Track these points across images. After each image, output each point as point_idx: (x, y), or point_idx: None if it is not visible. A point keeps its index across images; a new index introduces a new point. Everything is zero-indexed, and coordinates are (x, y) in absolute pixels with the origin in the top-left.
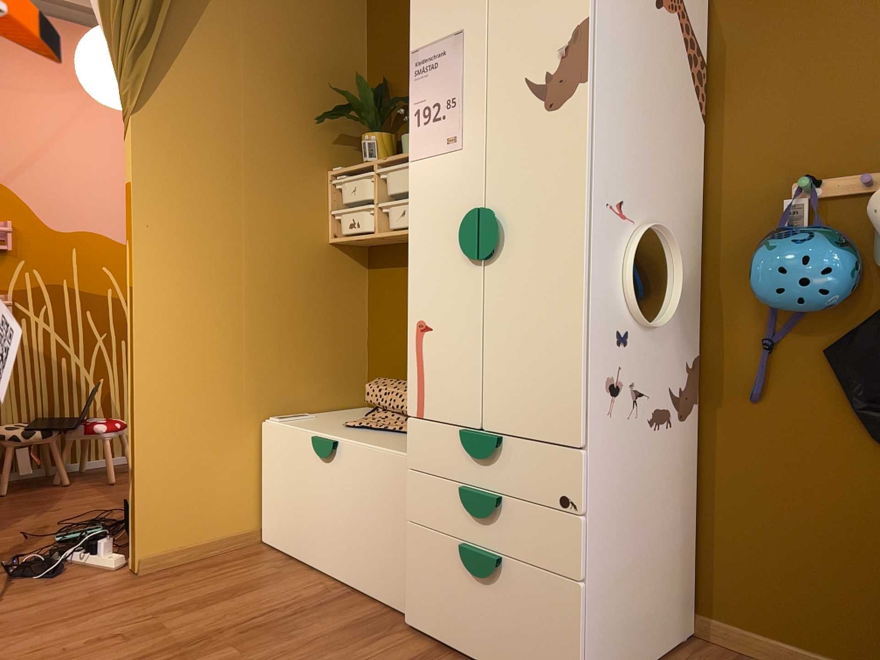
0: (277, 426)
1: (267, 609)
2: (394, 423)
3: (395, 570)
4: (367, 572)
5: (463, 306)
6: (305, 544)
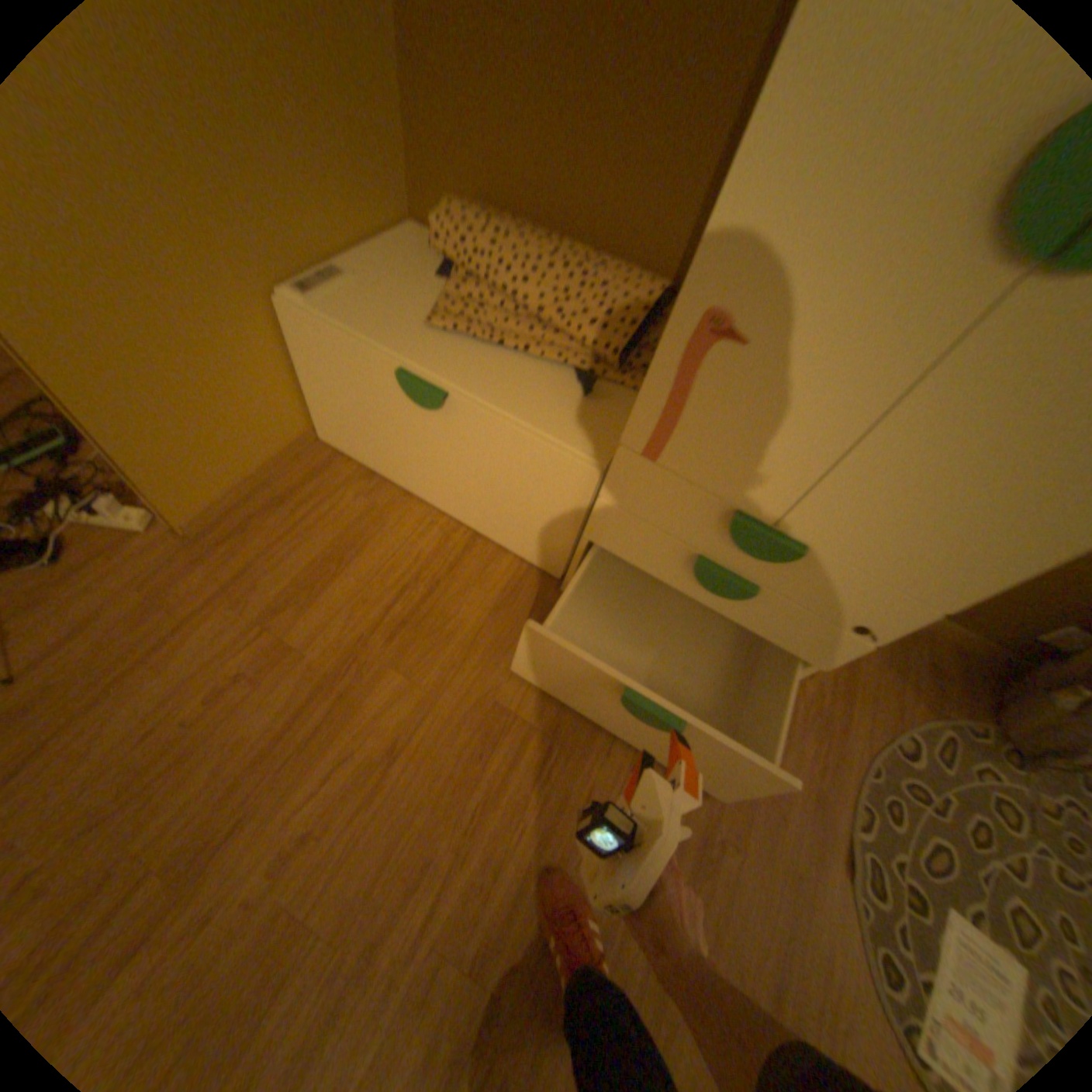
0: (308, 311)
1: (395, 583)
2: (503, 316)
3: (542, 543)
4: (498, 528)
5: (871, 342)
6: (397, 470)
